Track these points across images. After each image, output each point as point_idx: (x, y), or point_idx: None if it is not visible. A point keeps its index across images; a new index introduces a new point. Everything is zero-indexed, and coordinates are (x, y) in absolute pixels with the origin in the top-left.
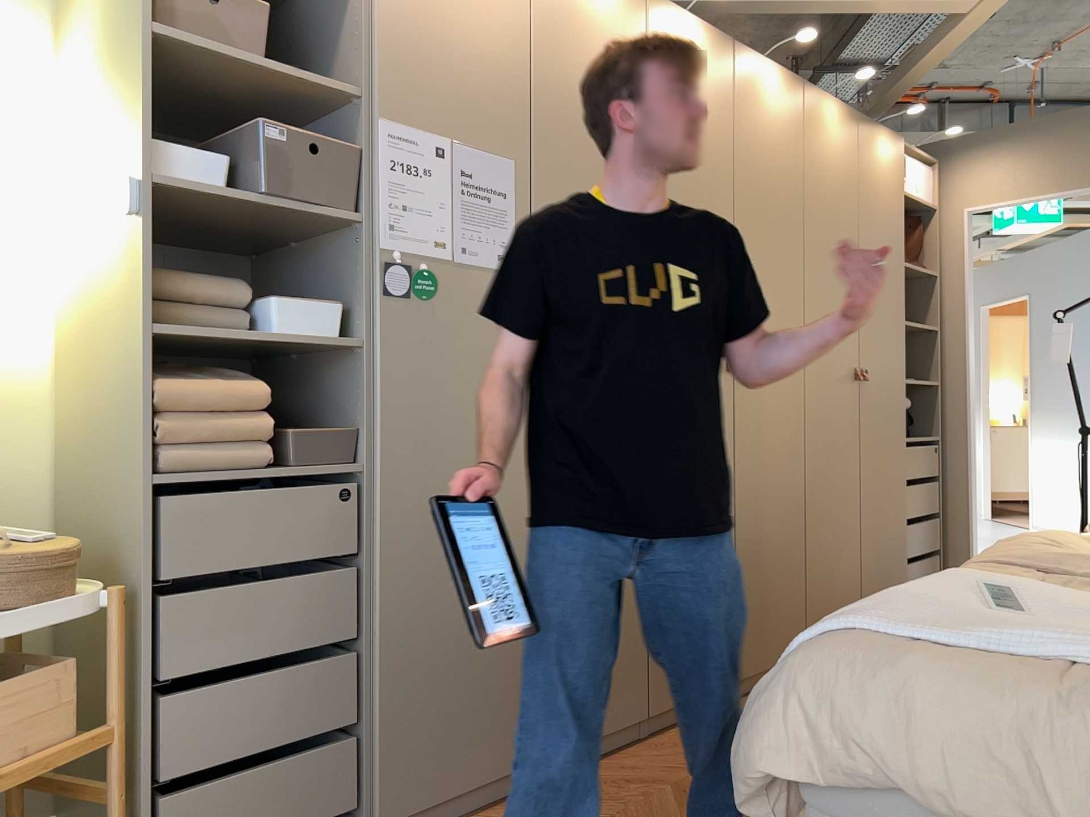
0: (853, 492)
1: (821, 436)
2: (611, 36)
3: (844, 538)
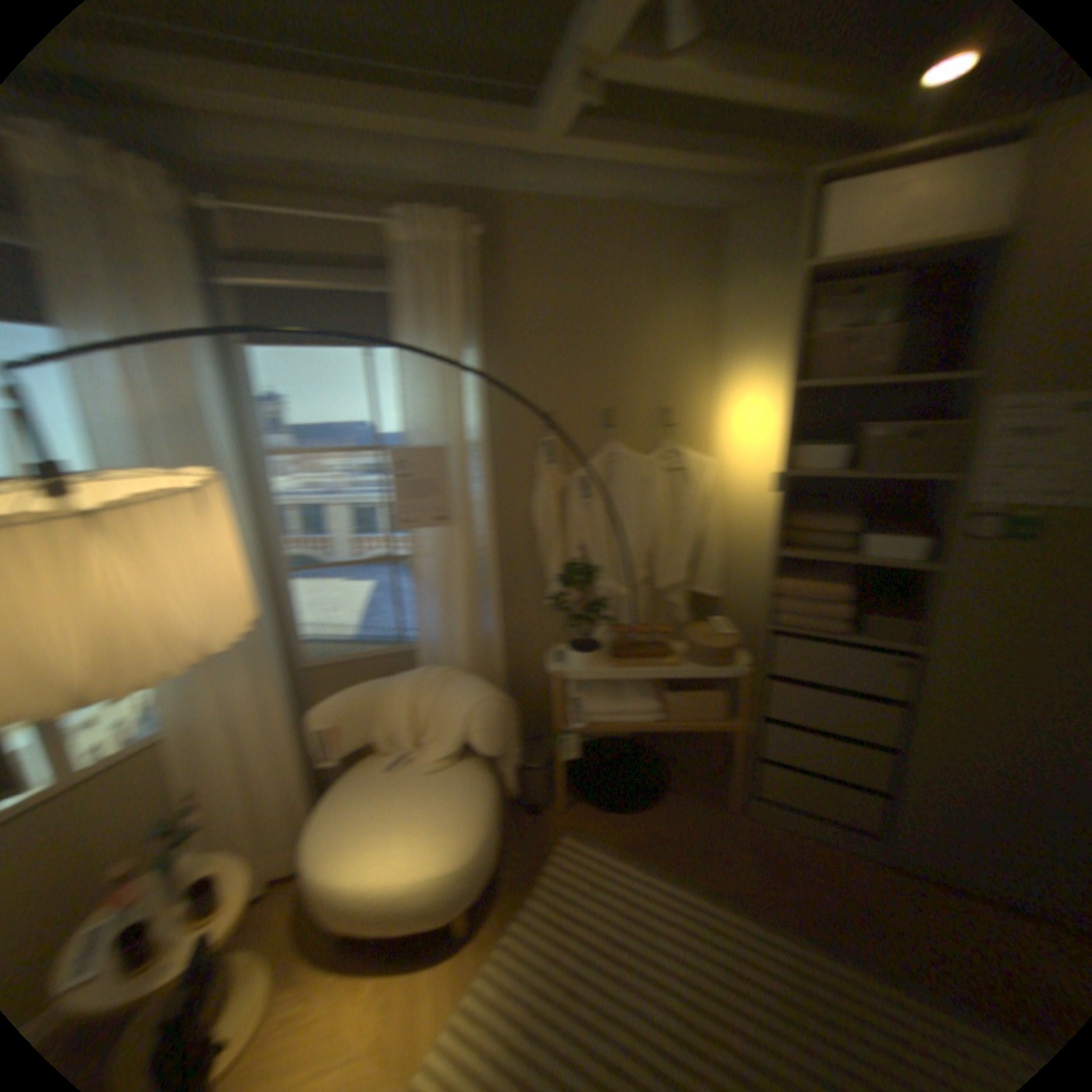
0: None
1: None
2: None
3: None
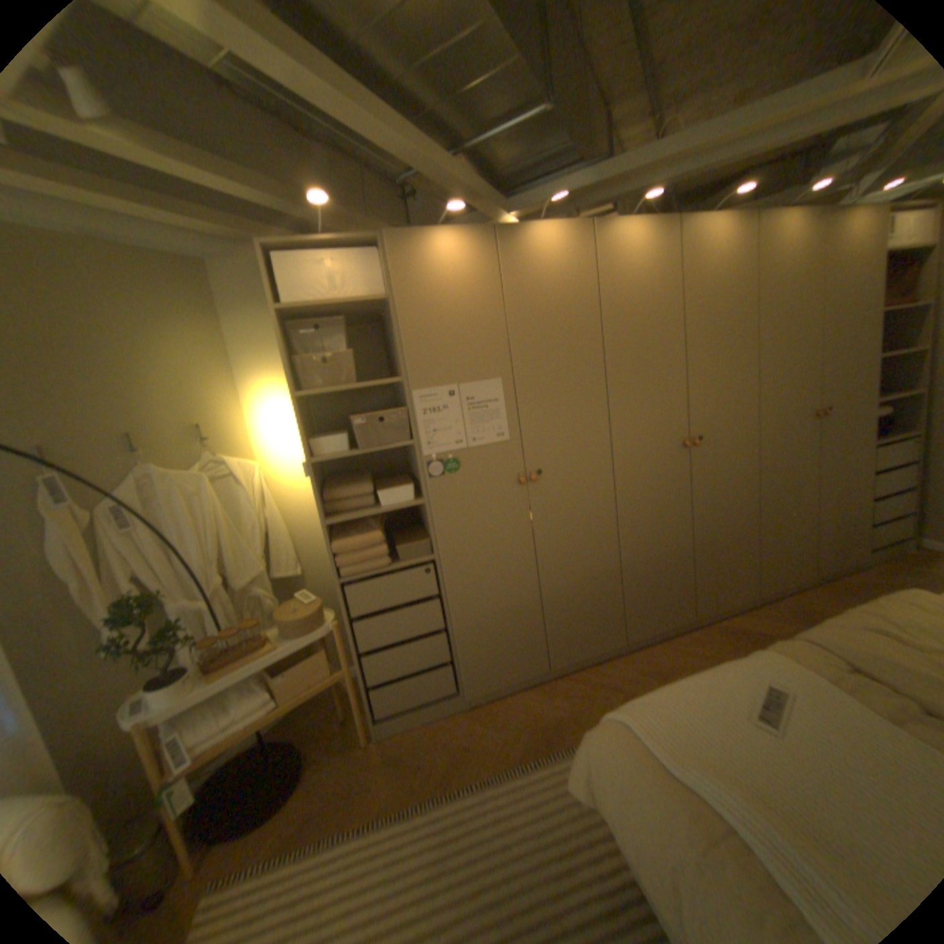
0: (821, 492)
1: (787, 464)
2: (571, 264)
3: (810, 525)
